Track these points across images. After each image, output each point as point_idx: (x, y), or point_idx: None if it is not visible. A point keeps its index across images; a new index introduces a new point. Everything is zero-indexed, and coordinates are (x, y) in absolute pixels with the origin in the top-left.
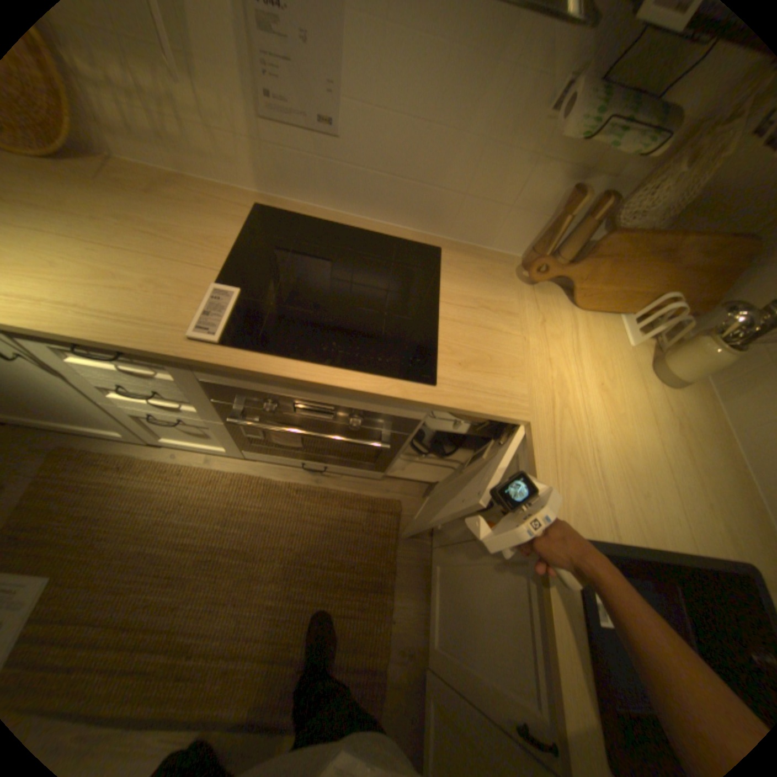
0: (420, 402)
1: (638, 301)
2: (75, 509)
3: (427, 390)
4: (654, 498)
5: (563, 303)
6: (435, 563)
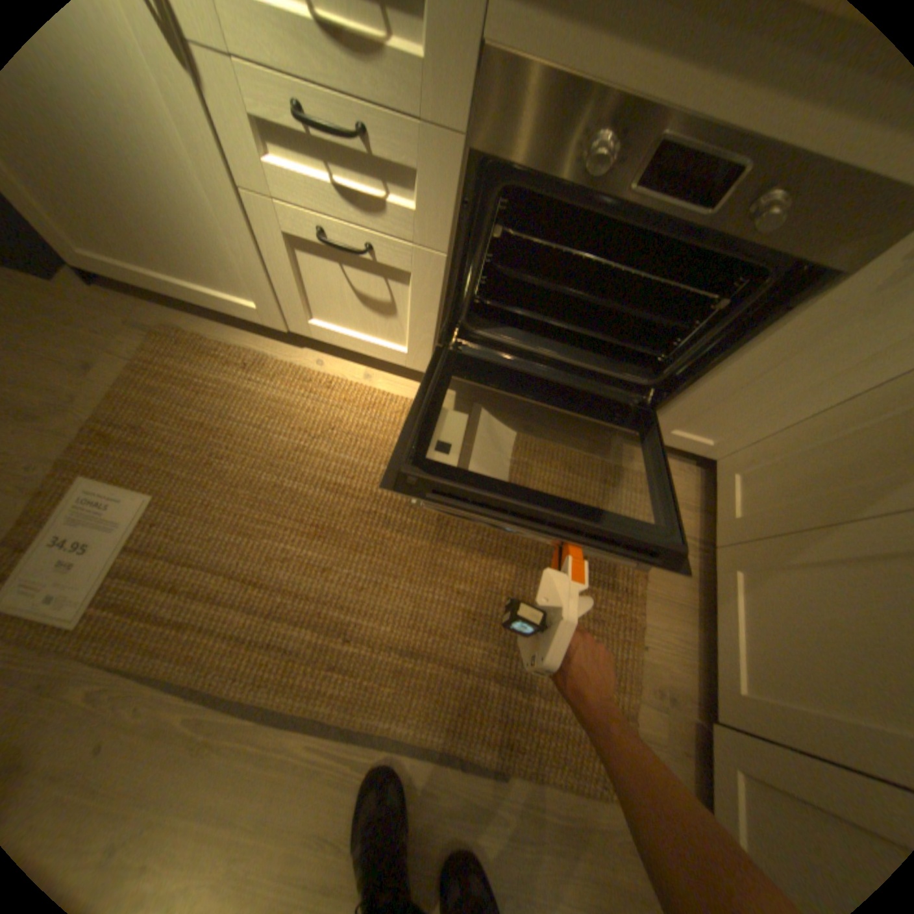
0: None
1: None
2: (186, 409)
3: None
4: None
5: None
6: (729, 568)
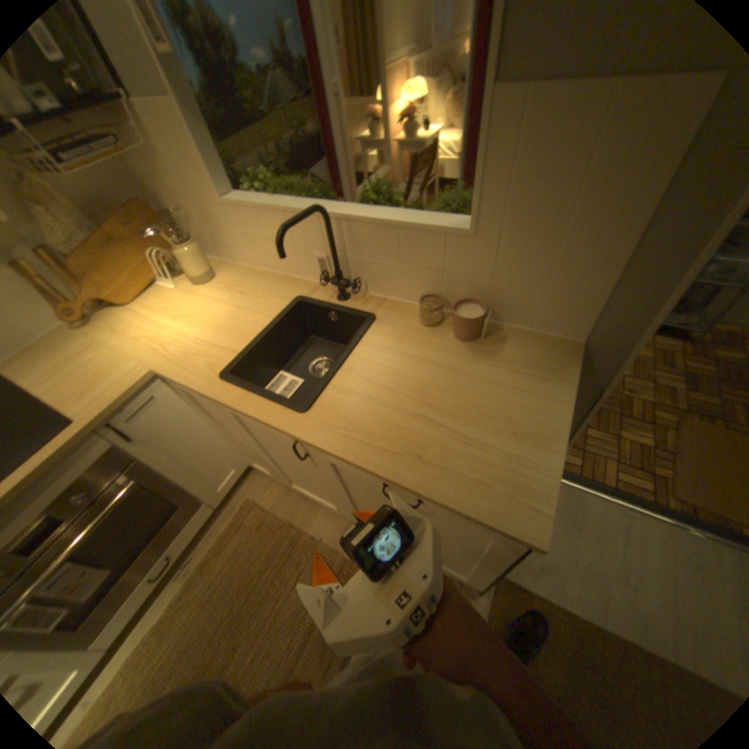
0: (68, 439)
1: (143, 271)
2: None
3: (66, 430)
4: (238, 324)
5: (113, 312)
6: (289, 487)
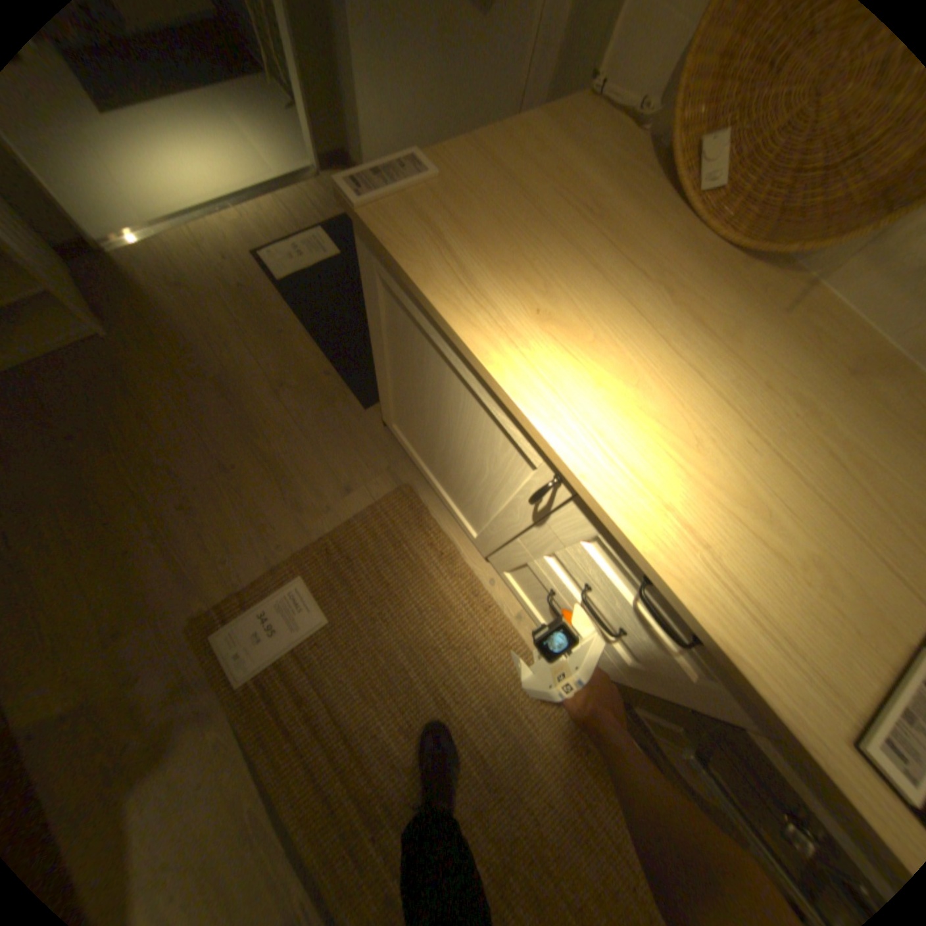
0: None
1: None
2: (386, 568)
3: None
4: None
5: None
6: None
